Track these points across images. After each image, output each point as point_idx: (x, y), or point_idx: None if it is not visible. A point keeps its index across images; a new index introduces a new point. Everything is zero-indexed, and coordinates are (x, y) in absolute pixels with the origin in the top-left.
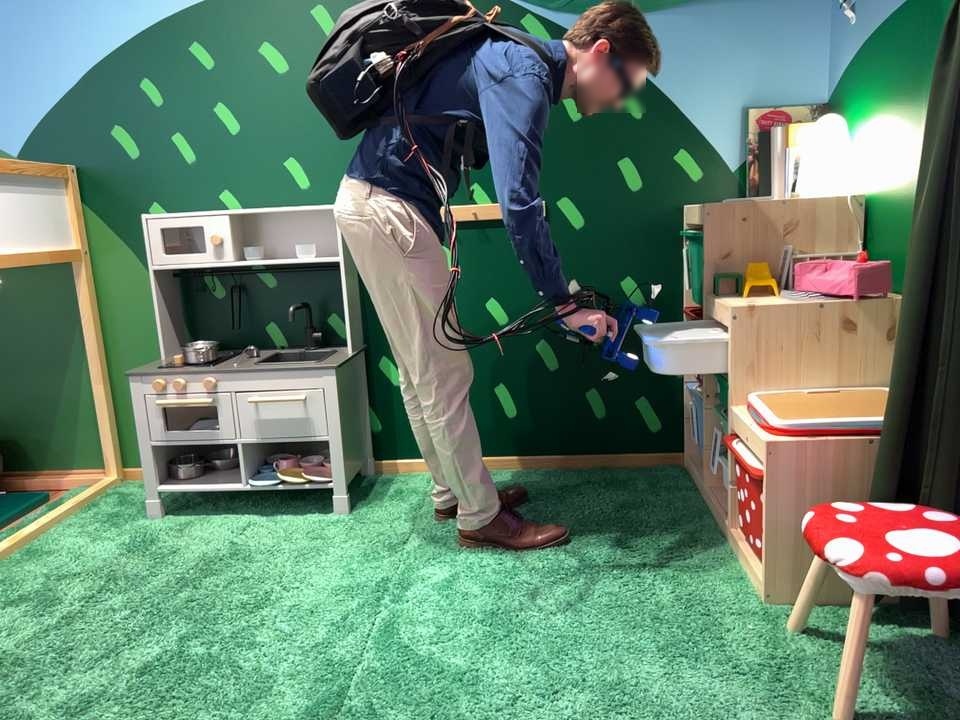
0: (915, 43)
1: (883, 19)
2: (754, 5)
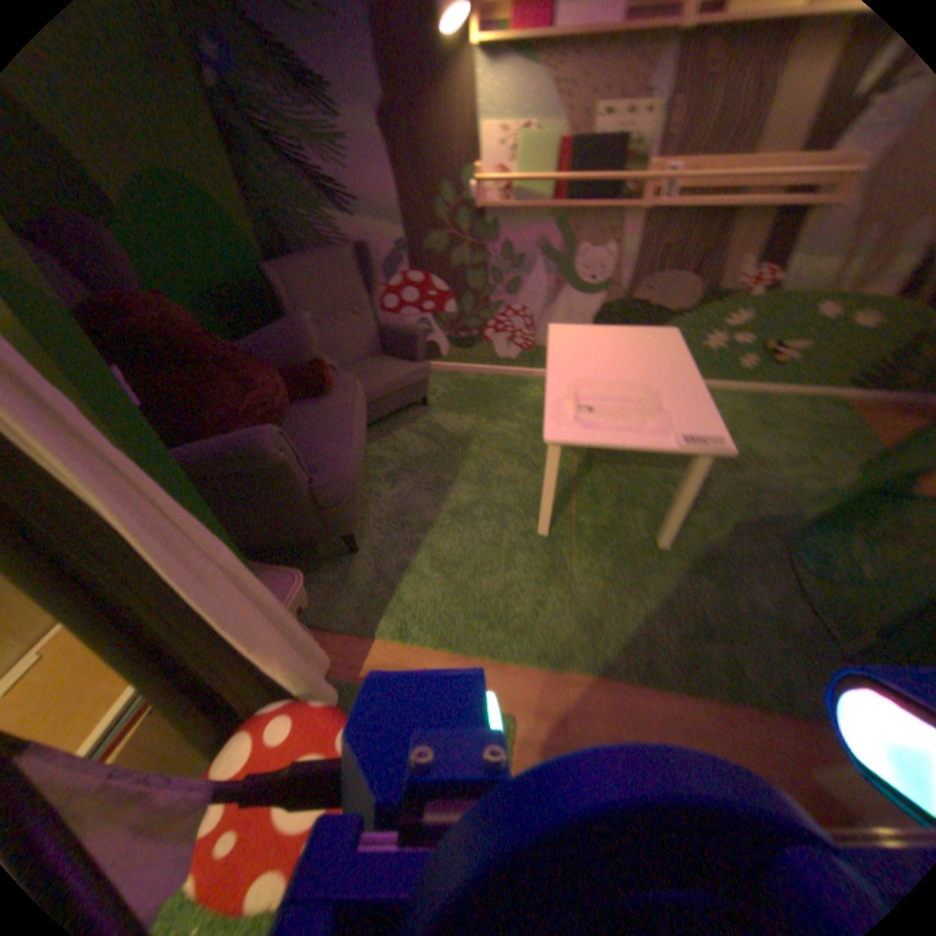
0: None
1: None
2: None
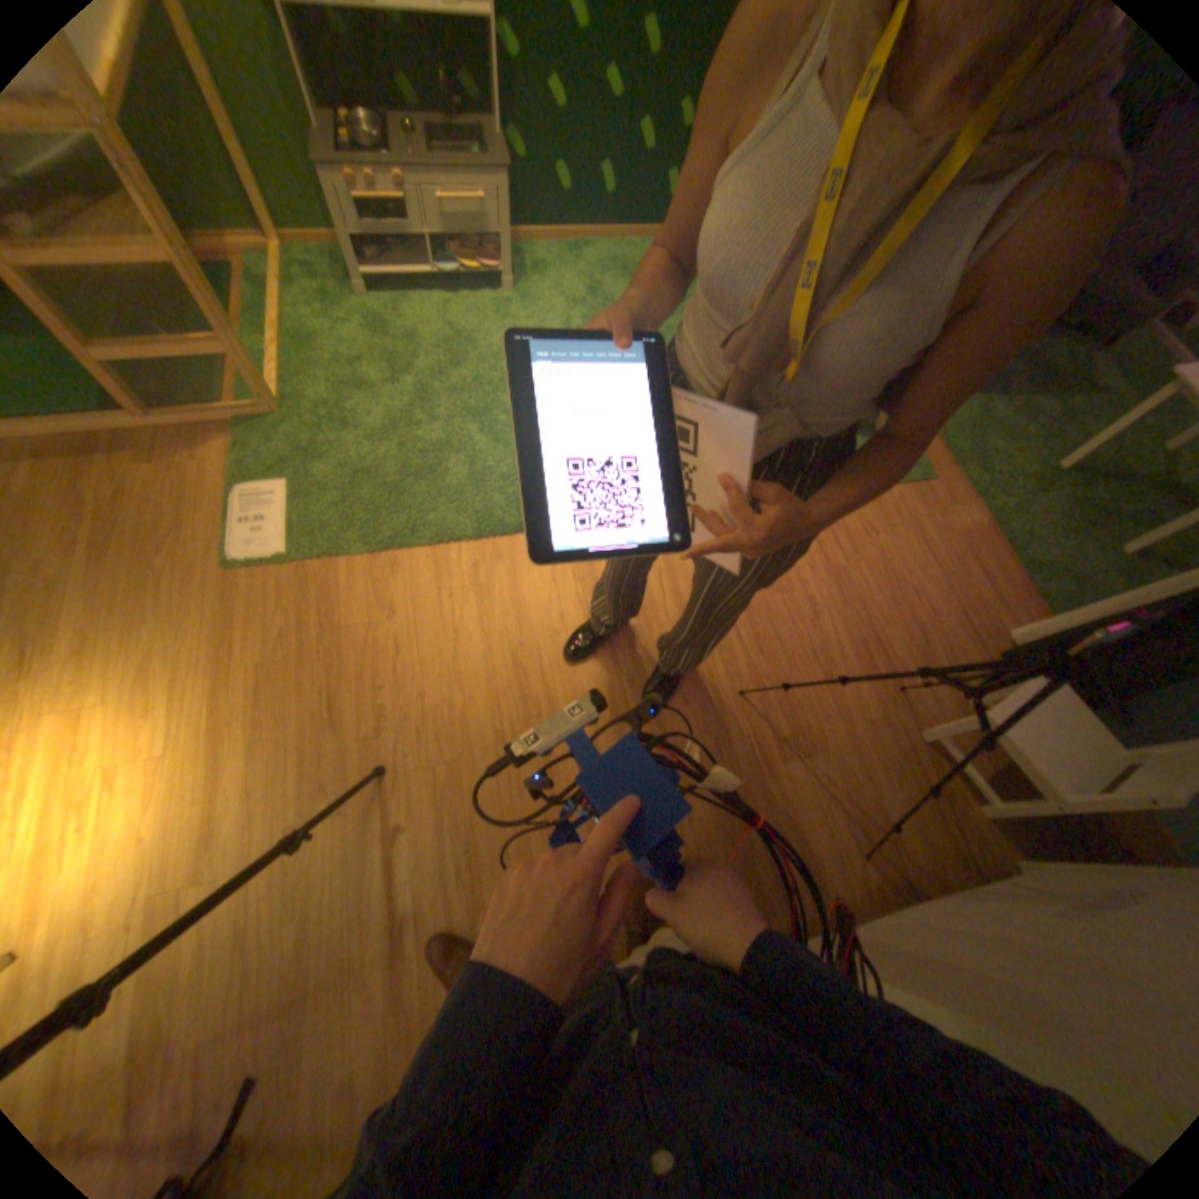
0: None
1: None
2: None
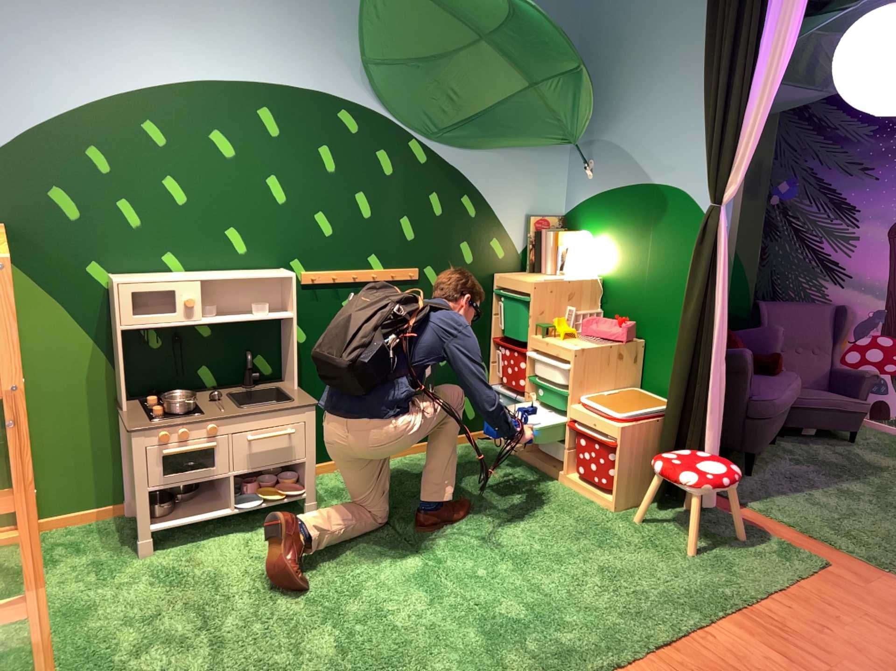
0: (639, 212)
1: (613, 189)
2: (533, 157)
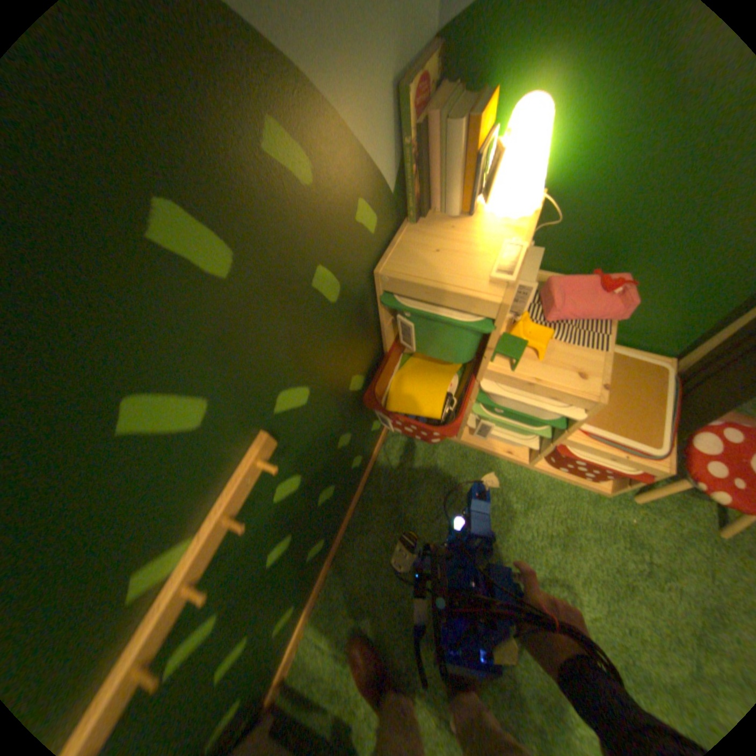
0: None
1: None
2: None
